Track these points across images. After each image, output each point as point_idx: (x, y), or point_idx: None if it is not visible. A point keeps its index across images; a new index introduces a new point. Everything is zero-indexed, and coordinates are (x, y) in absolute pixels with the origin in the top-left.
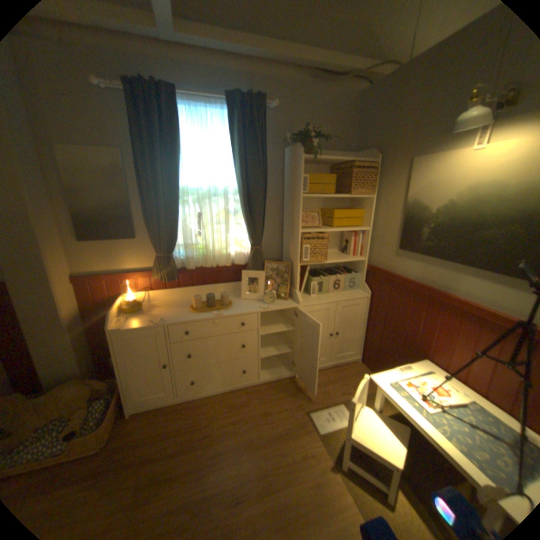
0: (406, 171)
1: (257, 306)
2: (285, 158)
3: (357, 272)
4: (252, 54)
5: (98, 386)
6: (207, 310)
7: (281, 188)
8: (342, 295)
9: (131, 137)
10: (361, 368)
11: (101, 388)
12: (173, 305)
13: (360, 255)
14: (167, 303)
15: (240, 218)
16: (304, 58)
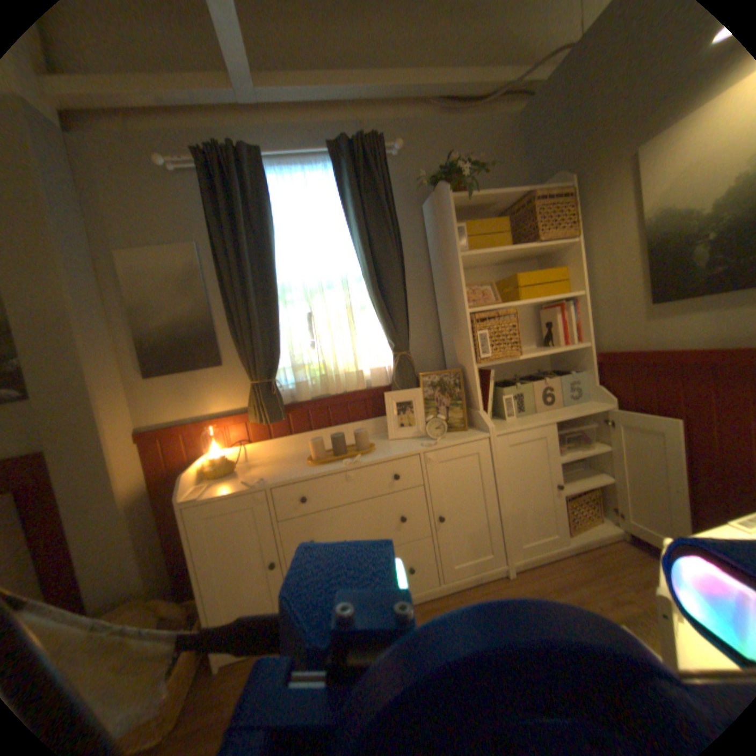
0: (628, 177)
1: (417, 443)
2: (424, 219)
3: (580, 372)
4: (357, 94)
5: (169, 609)
6: (335, 458)
7: (425, 263)
8: (563, 411)
9: (207, 219)
10: (636, 550)
11: (174, 613)
12: (283, 460)
13: (578, 340)
14: (274, 459)
15: (370, 313)
16: (429, 83)
